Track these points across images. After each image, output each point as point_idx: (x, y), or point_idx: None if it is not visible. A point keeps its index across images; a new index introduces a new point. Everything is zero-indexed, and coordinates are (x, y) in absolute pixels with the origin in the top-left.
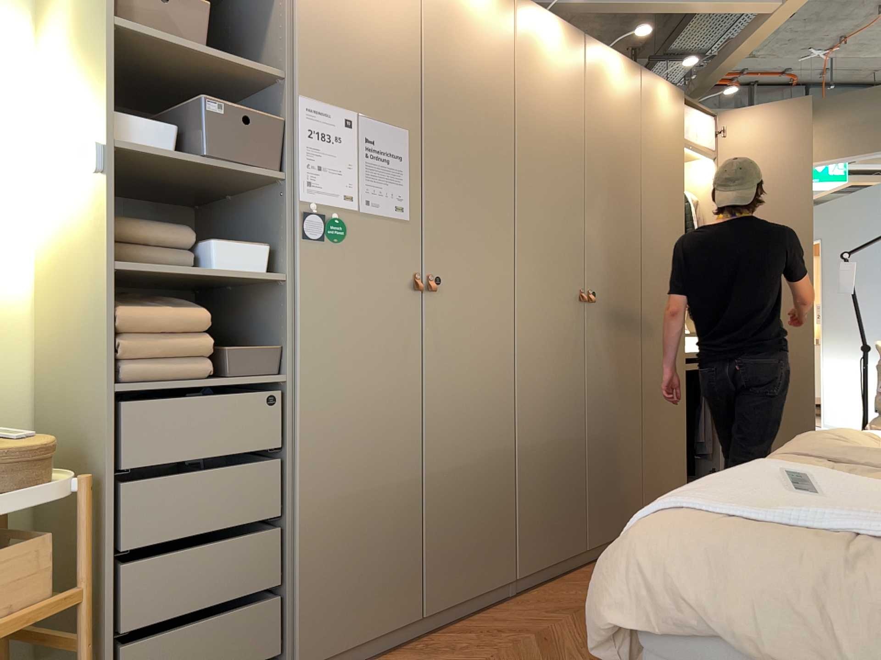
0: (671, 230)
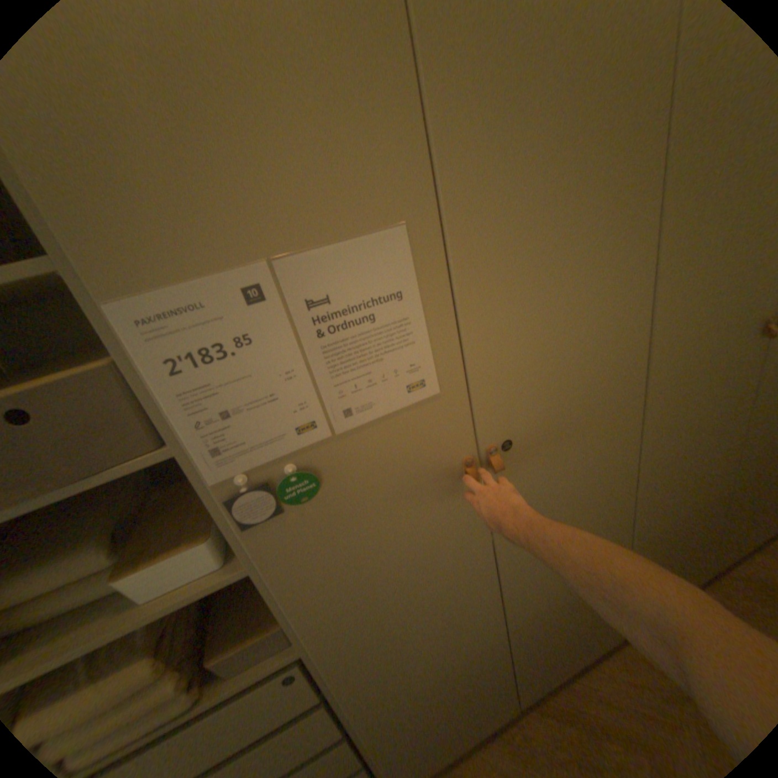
0: None
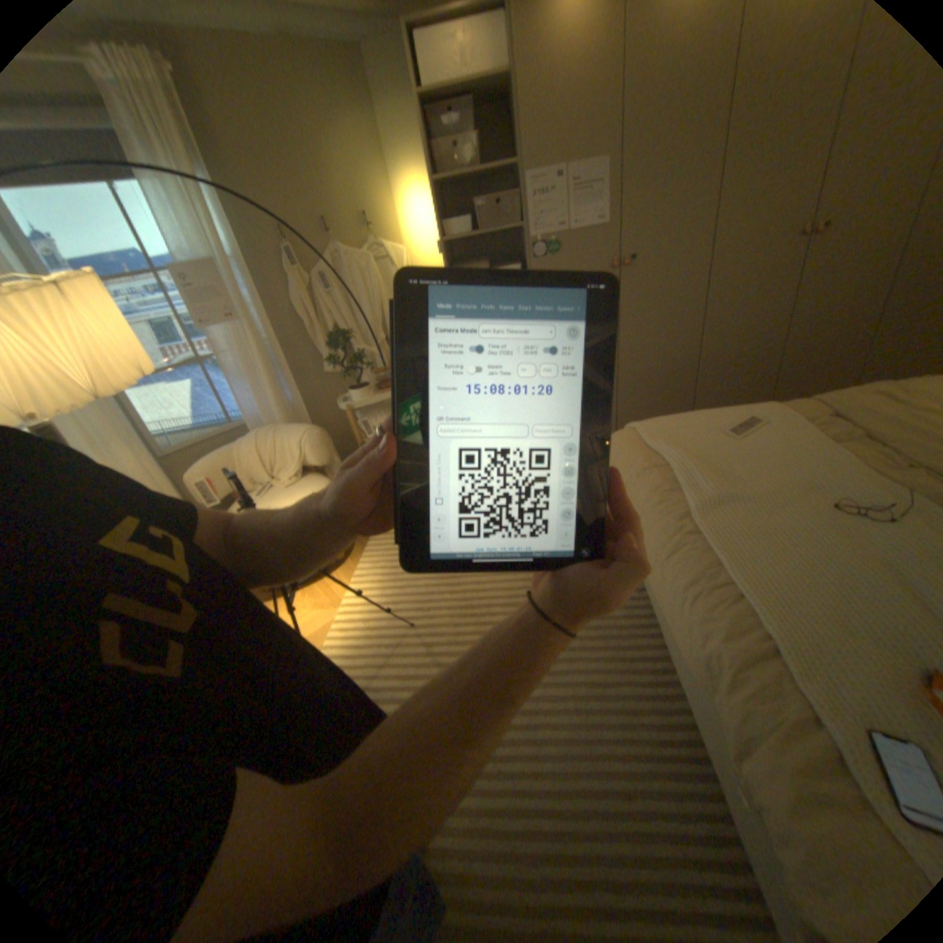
0: None
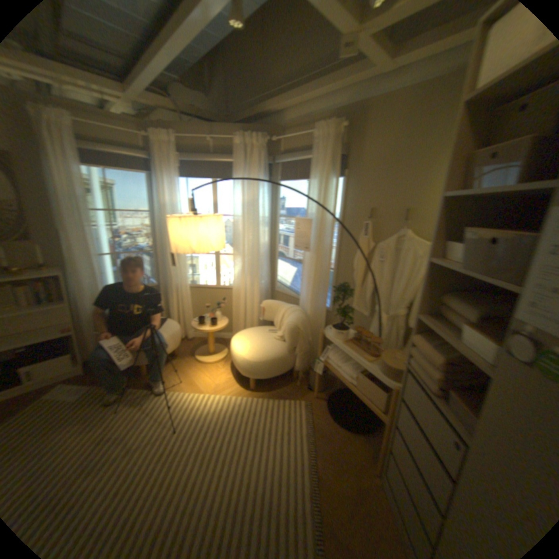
0: None
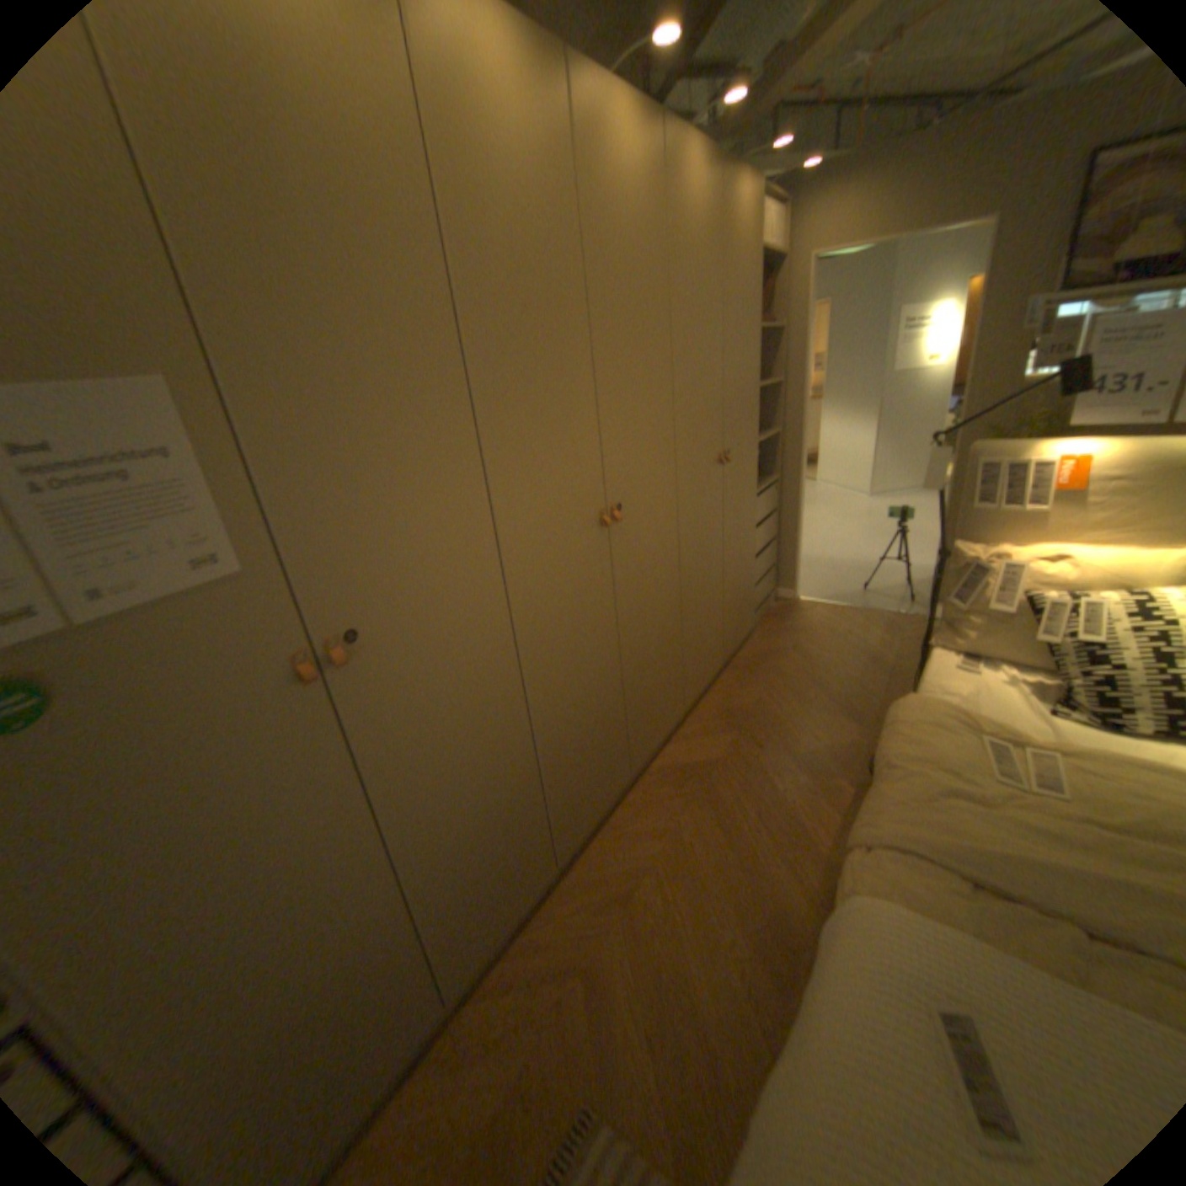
0: (706, 374)
